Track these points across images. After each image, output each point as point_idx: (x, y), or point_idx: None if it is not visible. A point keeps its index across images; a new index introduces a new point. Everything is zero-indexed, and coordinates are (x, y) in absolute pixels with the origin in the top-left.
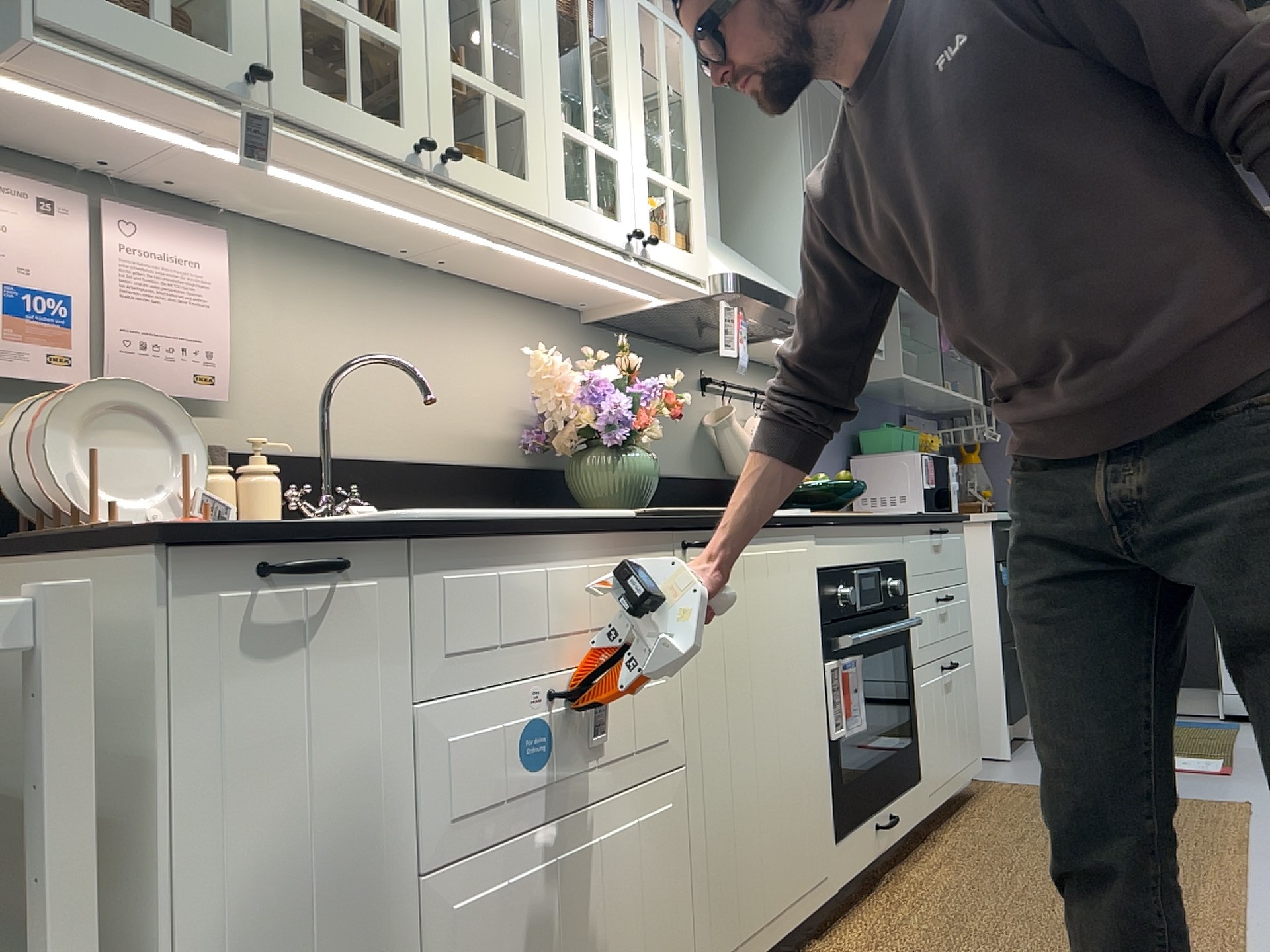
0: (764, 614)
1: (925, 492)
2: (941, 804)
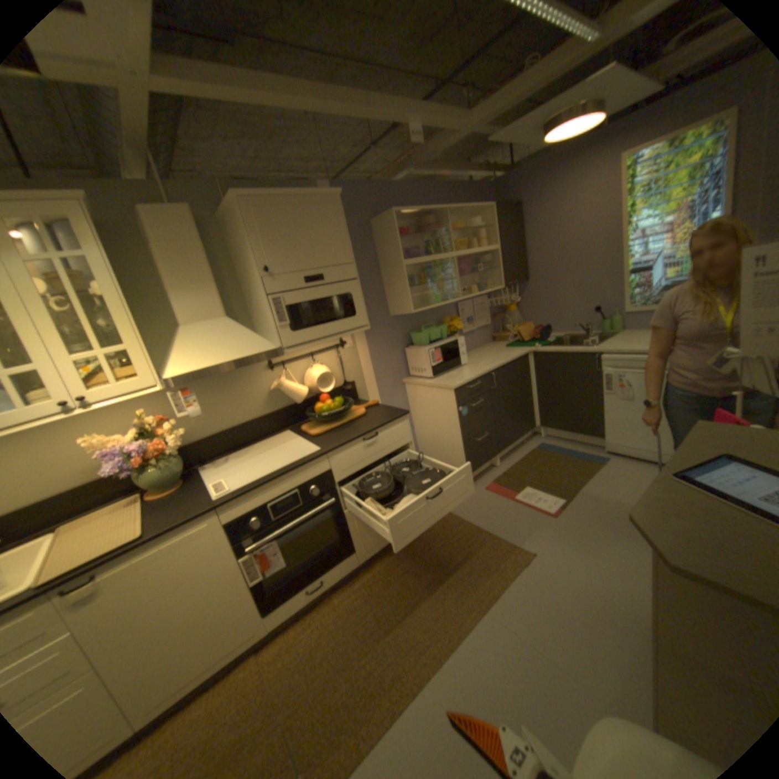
0: (161, 575)
1: (432, 367)
2: (377, 552)
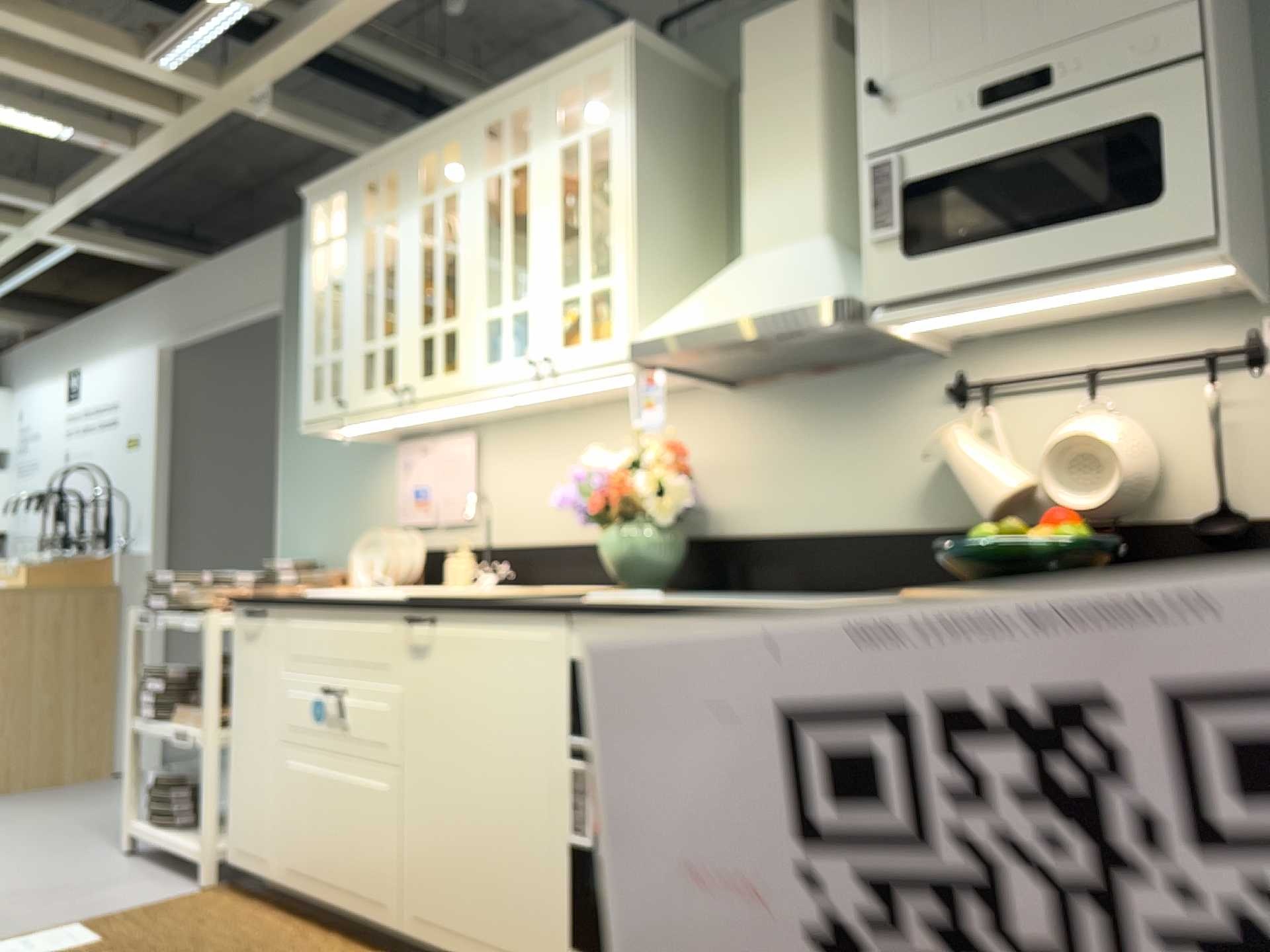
0: (481, 685)
1: None
2: None
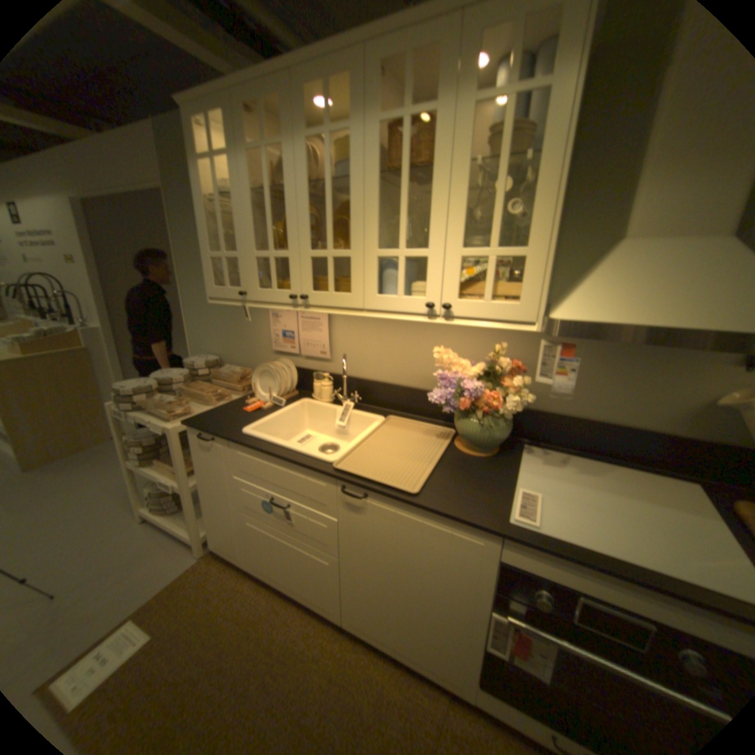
0: (412, 545)
1: None
2: None
